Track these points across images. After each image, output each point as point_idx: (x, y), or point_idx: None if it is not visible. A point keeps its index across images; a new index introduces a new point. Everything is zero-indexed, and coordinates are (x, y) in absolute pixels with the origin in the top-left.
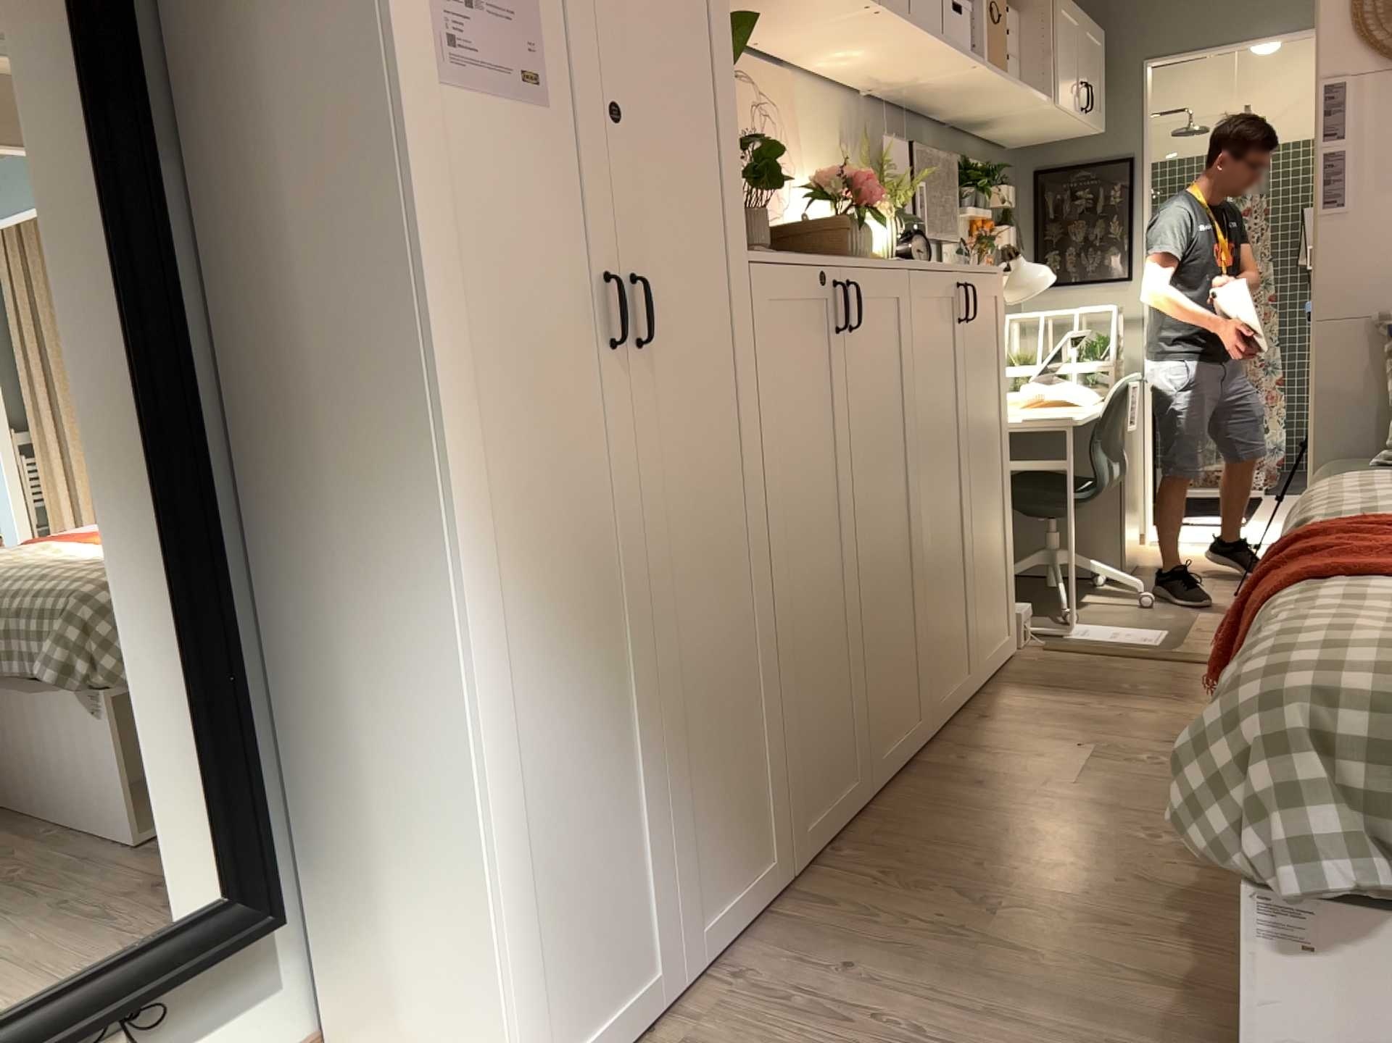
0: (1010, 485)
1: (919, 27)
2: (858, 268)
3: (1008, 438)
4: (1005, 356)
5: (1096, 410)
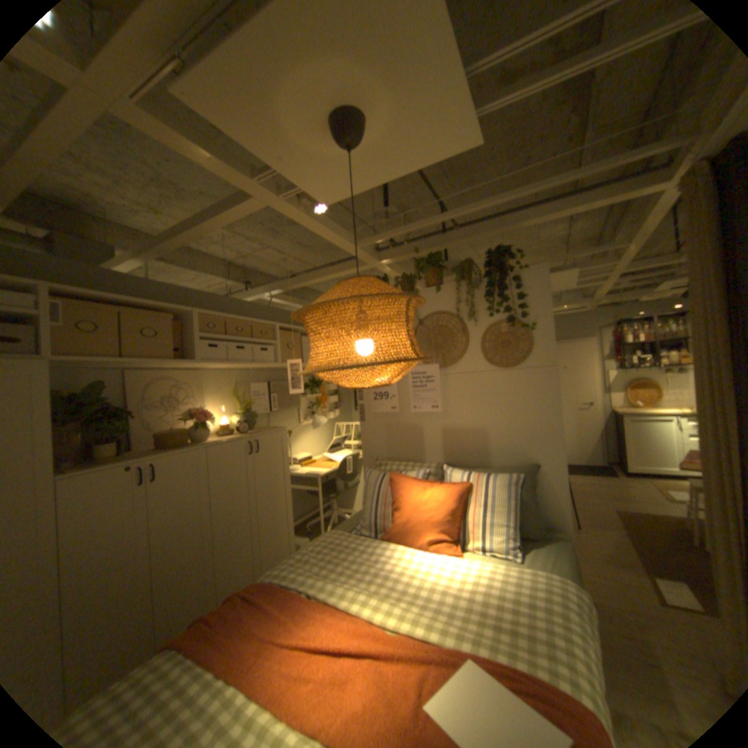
0: (289, 500)
1: (227, 362)
2: (159, 457)
3: (288, 484)
4: (286, 456)
5: (336, 466)
